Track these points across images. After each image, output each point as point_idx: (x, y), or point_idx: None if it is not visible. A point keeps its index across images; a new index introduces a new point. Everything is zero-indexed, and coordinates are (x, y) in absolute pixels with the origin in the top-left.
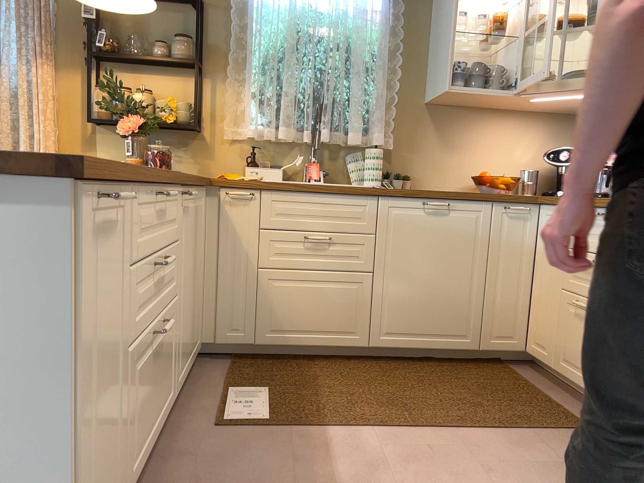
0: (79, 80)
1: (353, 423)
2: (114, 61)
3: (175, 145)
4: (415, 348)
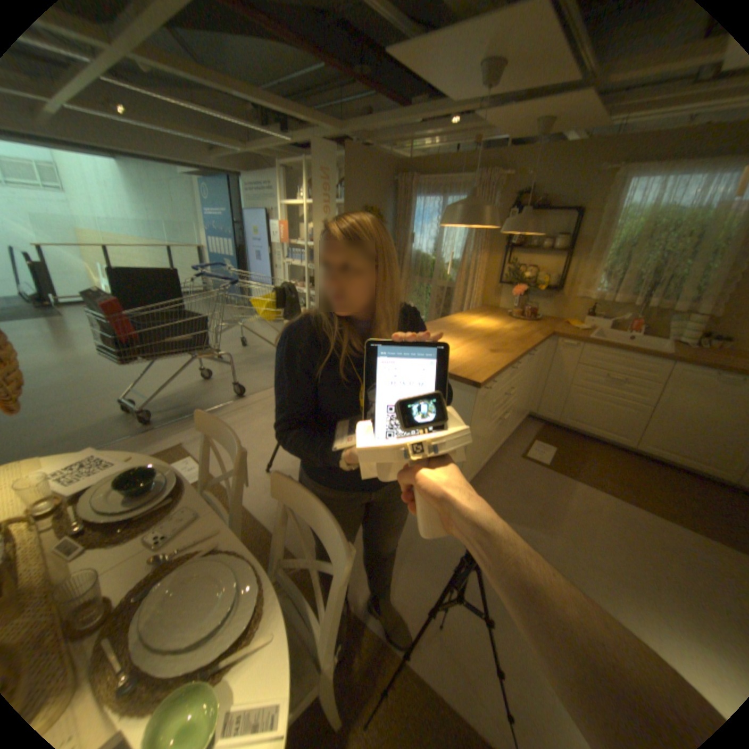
0: (497, 258)
1: (596, 486)
2: (518, 247)
3: (543, 296)
4: (674, 462)
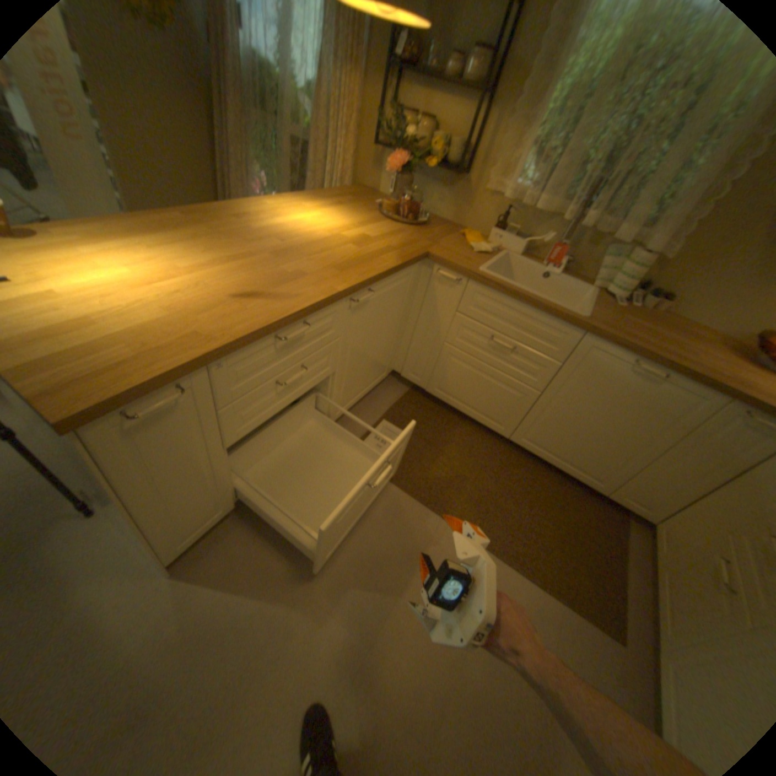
0: (379, 88)
1: (433, 505)
2: (411, 68)
3: (442, 181)
4: (547, 462)
